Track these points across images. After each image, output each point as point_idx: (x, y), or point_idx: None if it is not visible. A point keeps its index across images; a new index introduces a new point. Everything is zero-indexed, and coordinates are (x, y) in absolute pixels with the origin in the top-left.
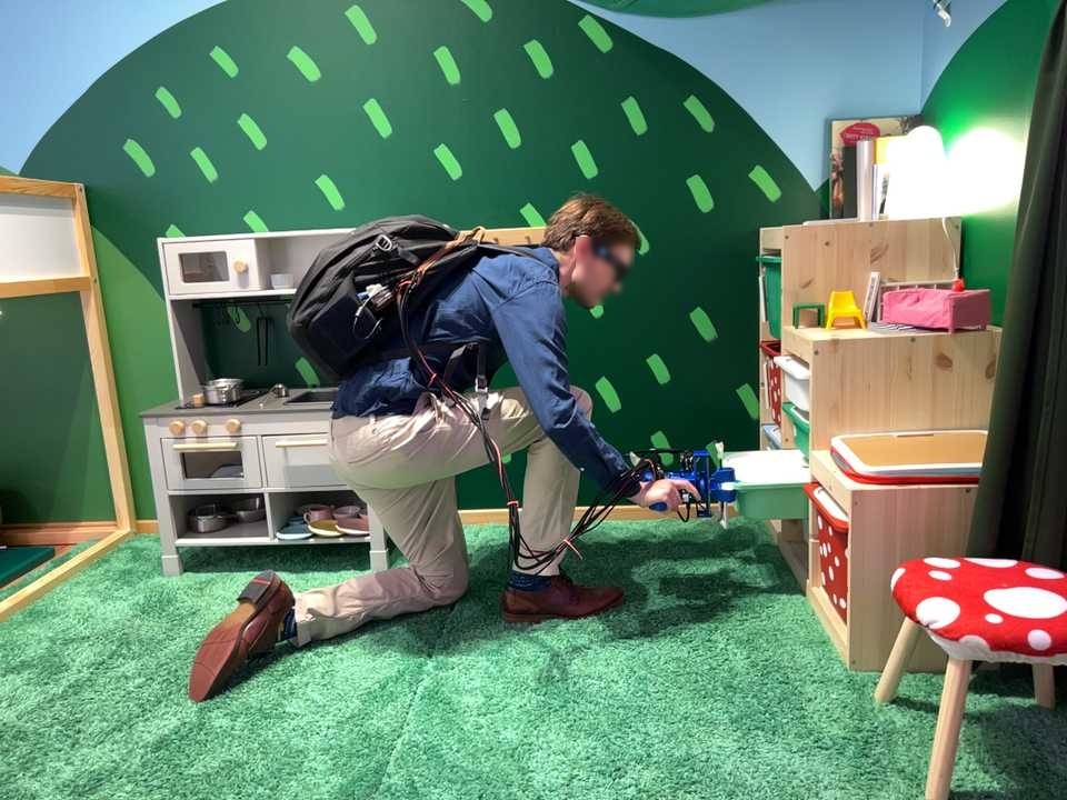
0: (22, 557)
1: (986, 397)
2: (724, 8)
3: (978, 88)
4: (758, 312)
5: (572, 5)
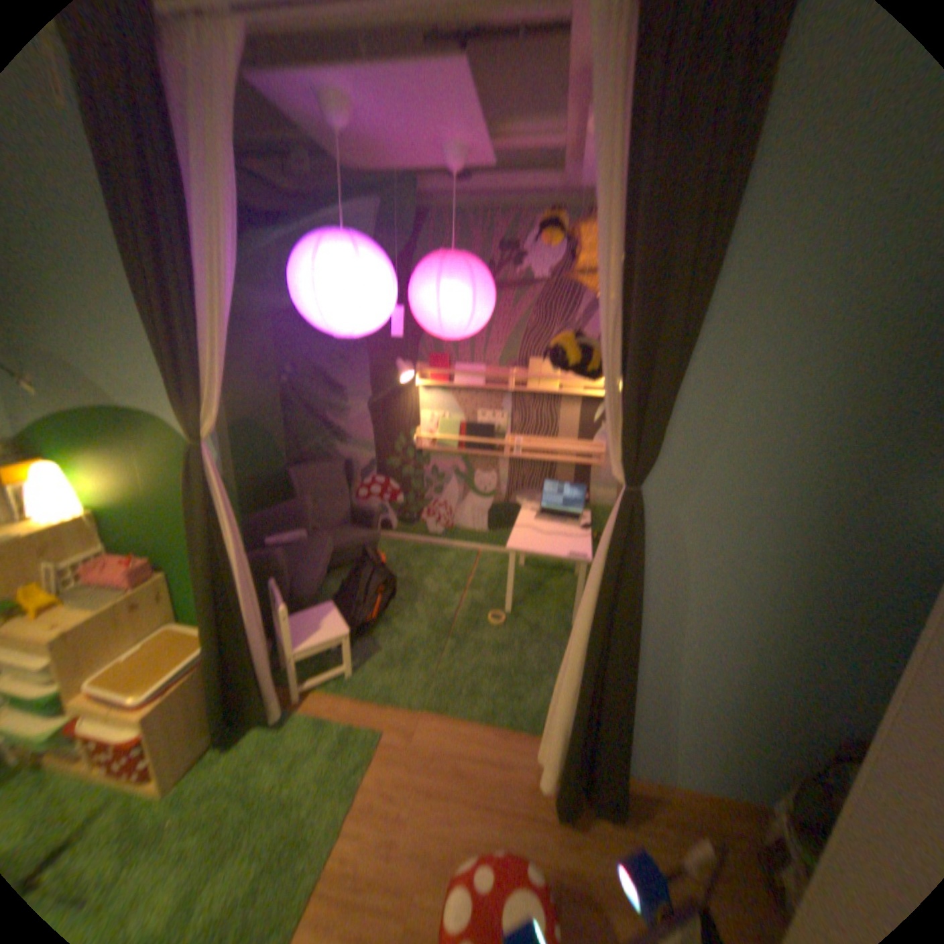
0: None
1: (158, 613)
2: None
3: (84, 445)
4: None
5: None
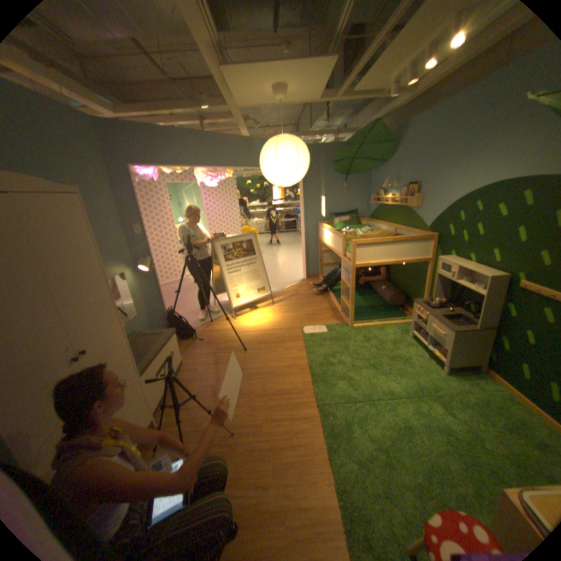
0: (399, 314)
1: None
2: None
3: None
4: None
5: None
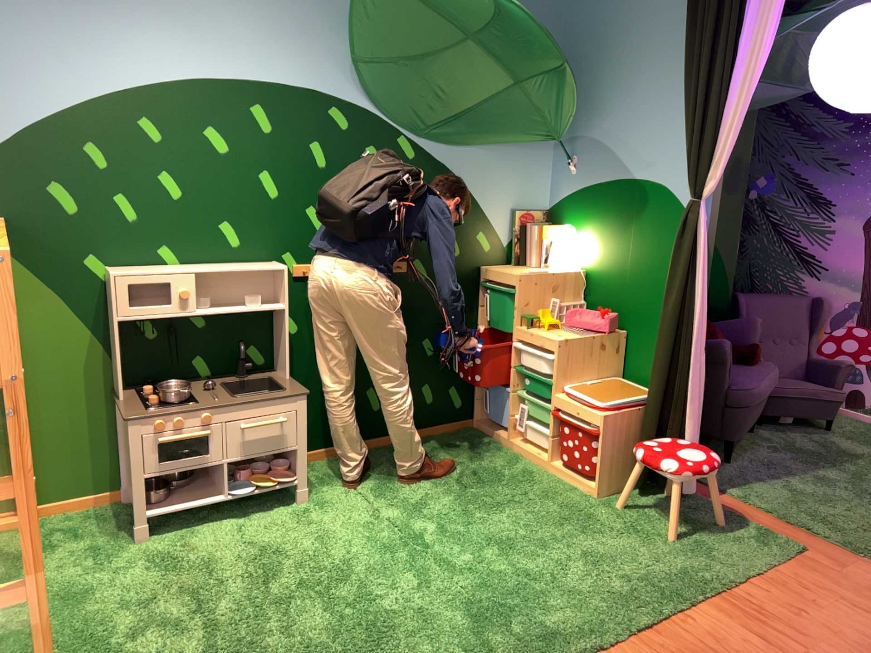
0: None
1: (611, 361)
2: (471, 147)
3: (593, 214)
4: (476, 312)
5: (395, 132)
